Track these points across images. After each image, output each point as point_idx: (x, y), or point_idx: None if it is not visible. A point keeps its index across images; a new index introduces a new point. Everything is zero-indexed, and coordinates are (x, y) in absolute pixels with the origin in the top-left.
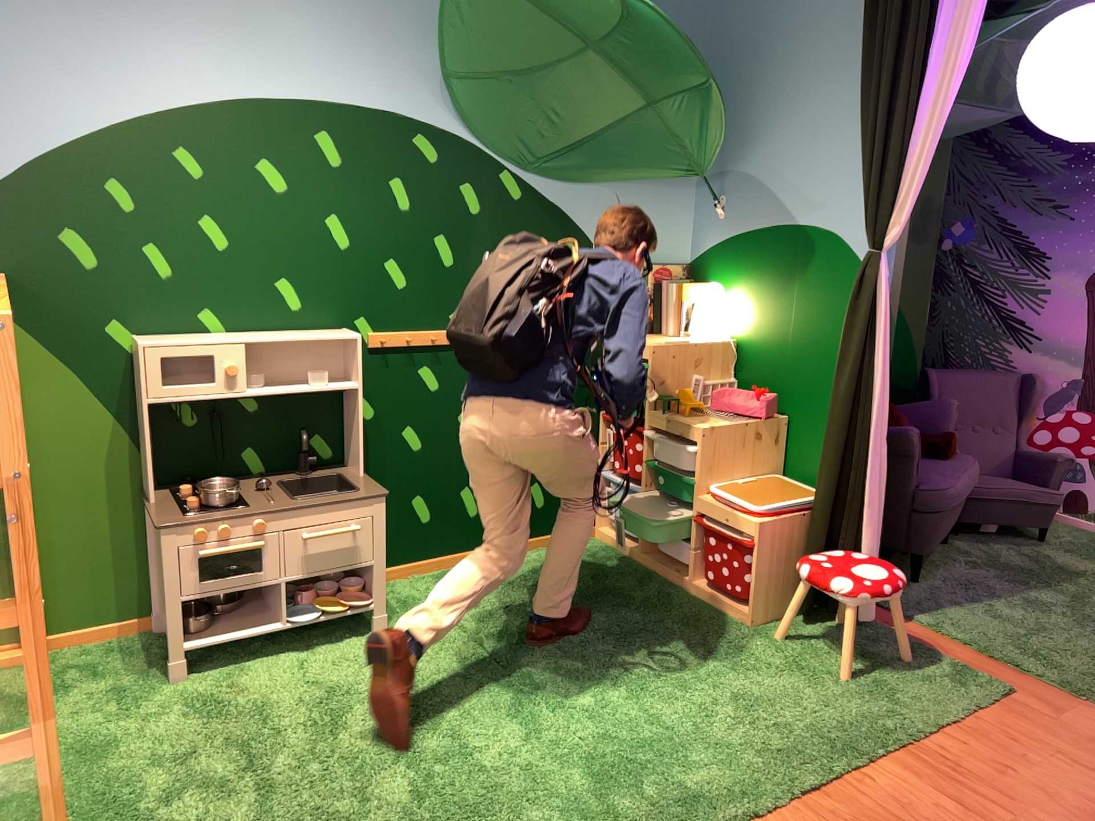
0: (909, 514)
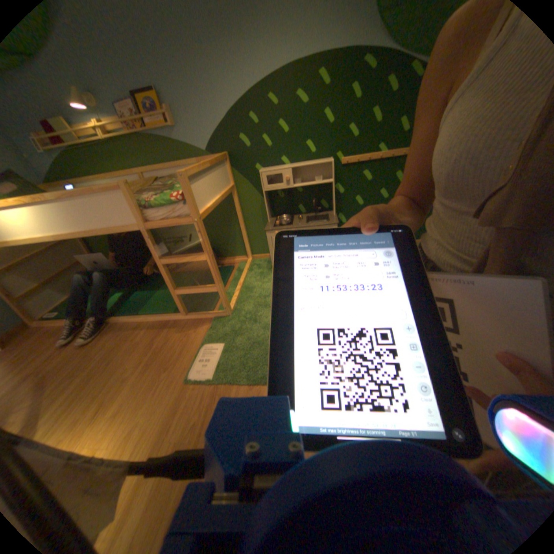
0: None
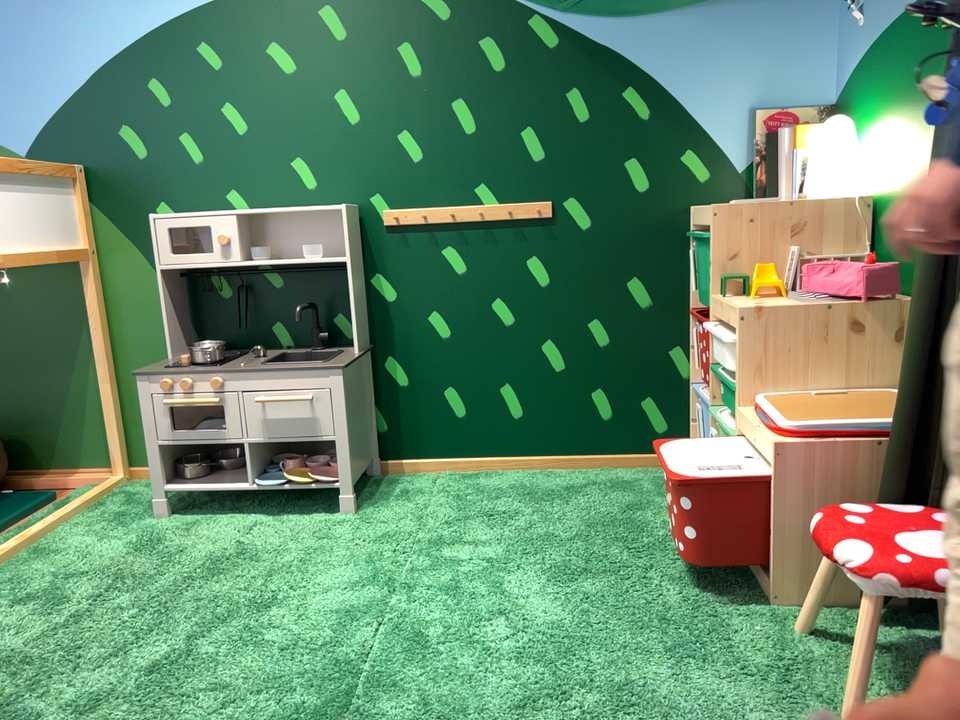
0: None
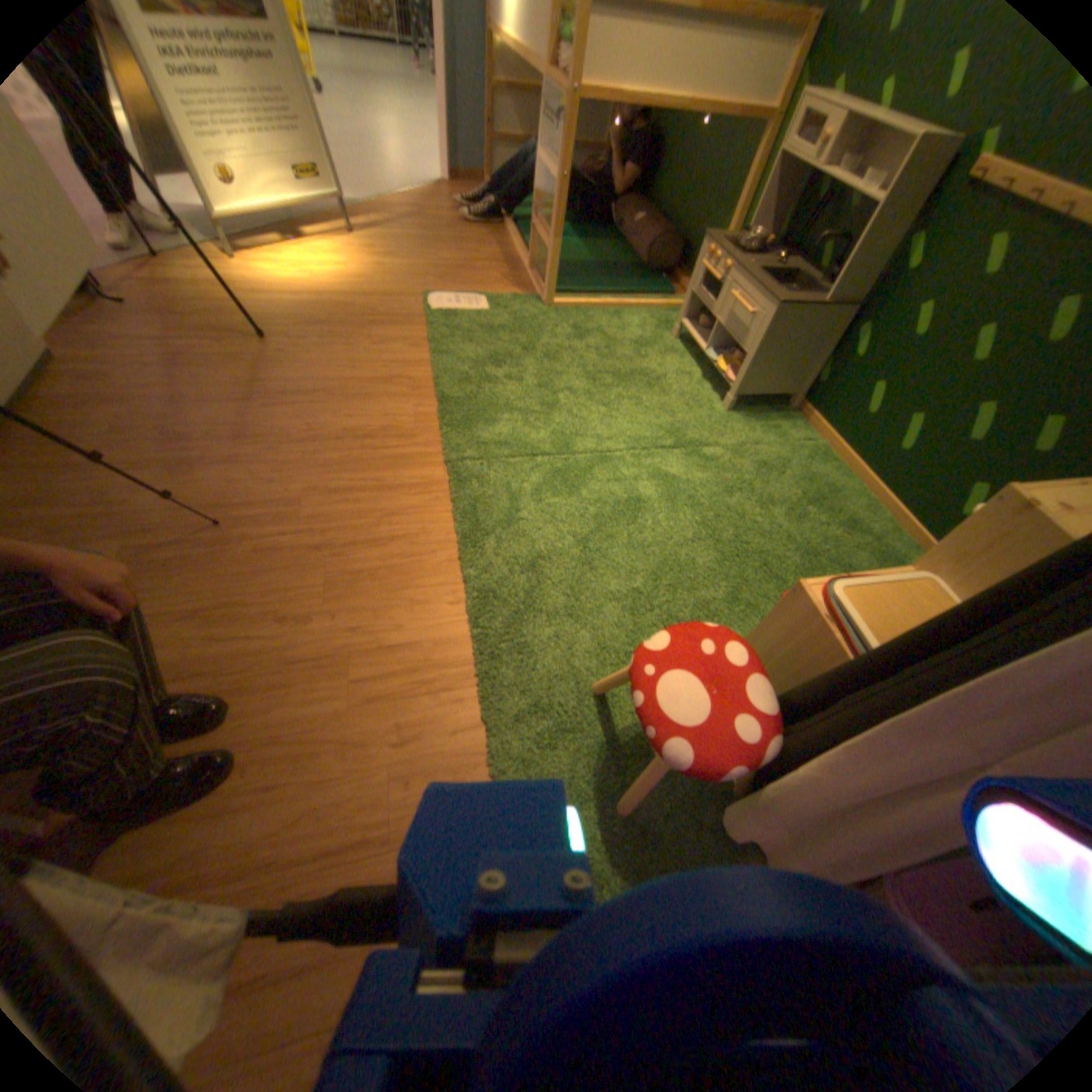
0: None
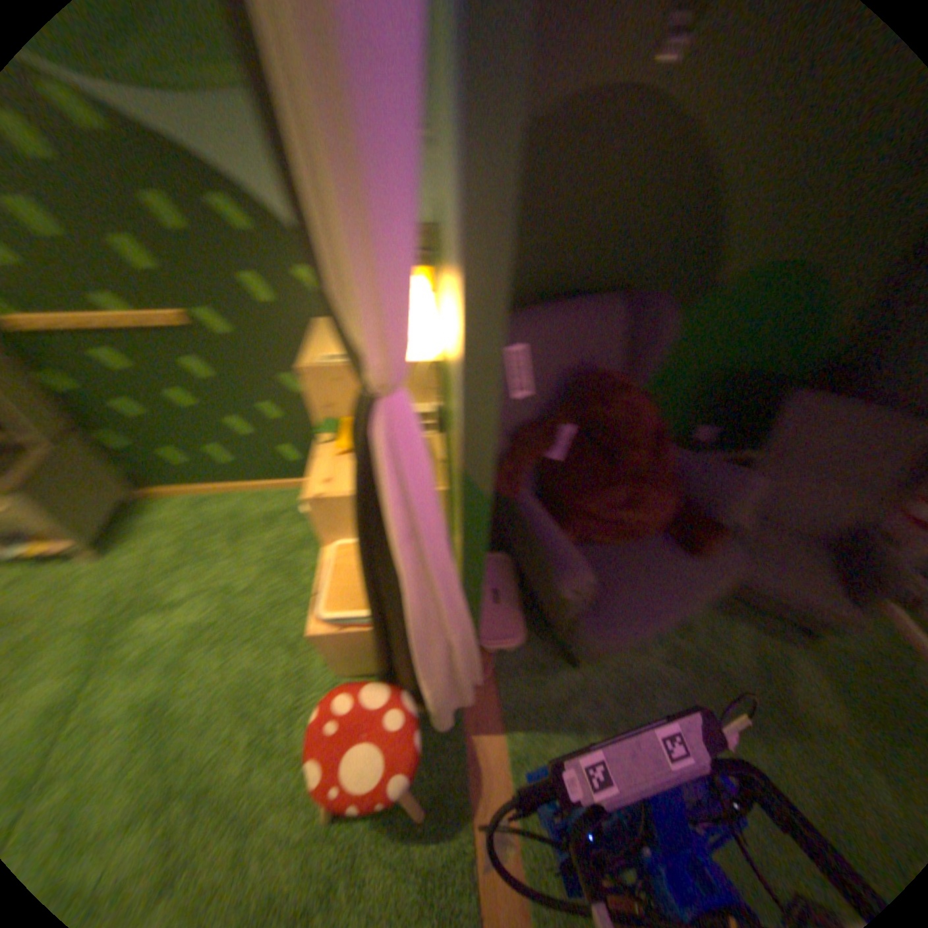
0: (574, 644)
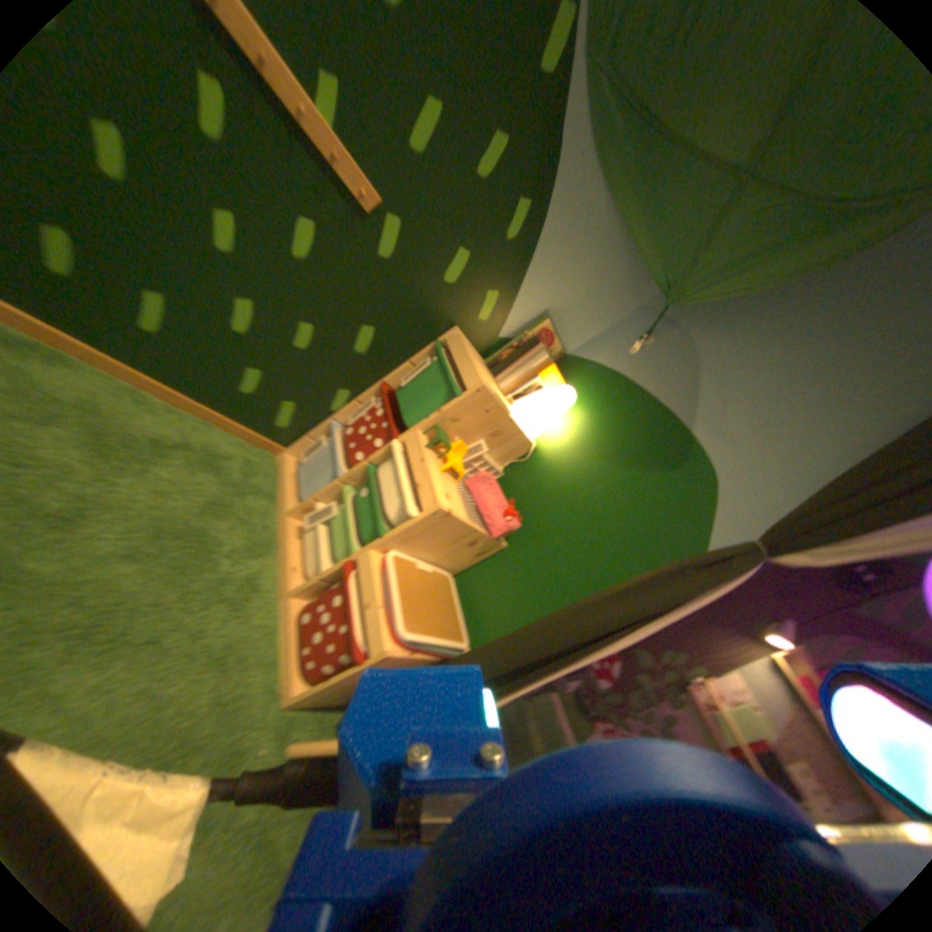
0: None
